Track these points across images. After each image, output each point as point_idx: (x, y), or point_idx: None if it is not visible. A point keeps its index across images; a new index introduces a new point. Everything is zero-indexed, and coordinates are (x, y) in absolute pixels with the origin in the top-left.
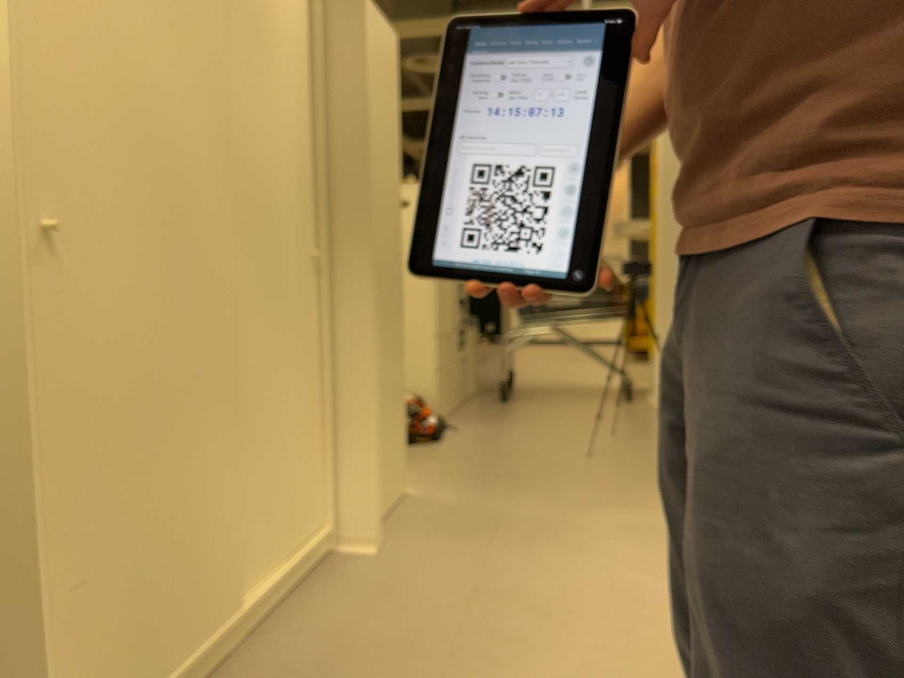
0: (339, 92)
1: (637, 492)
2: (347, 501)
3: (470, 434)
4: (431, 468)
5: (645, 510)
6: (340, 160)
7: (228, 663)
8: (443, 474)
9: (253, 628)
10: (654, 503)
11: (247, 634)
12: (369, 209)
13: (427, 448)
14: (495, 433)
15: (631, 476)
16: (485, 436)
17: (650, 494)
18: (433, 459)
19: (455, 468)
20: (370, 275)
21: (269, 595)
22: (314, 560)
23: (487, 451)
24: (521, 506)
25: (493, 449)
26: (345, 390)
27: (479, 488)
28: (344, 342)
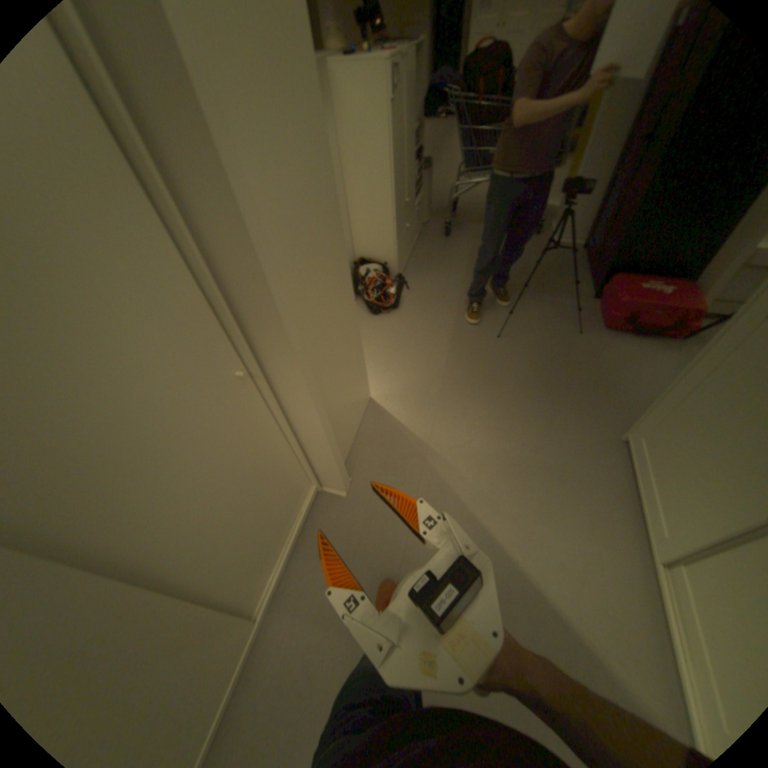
0: (190, 175)
1: (527, 406)
2: (324, 476)
3: (421, 296)
4: (390, 357)
5: (529, 438)
6: (233, 272)
7: (255, 653)
8: (397, 368)
9: (269, 608)
10: (537, 426)
11: (265, 617)
12: (285, 327)
13: (390, 321)
14: (438, 294)
15: (525, 378)
16: (431, 300)
17: (535, 410)
18: (393, 340)
19: (406, 359)
20: (304, 378)
21: (276, 585)
22: (307, 516)
23: (430, 329)
24: (445, 426)
25: (434, 325)
26: (306, 435)
27: (419, 394)
28: (296, 412)
